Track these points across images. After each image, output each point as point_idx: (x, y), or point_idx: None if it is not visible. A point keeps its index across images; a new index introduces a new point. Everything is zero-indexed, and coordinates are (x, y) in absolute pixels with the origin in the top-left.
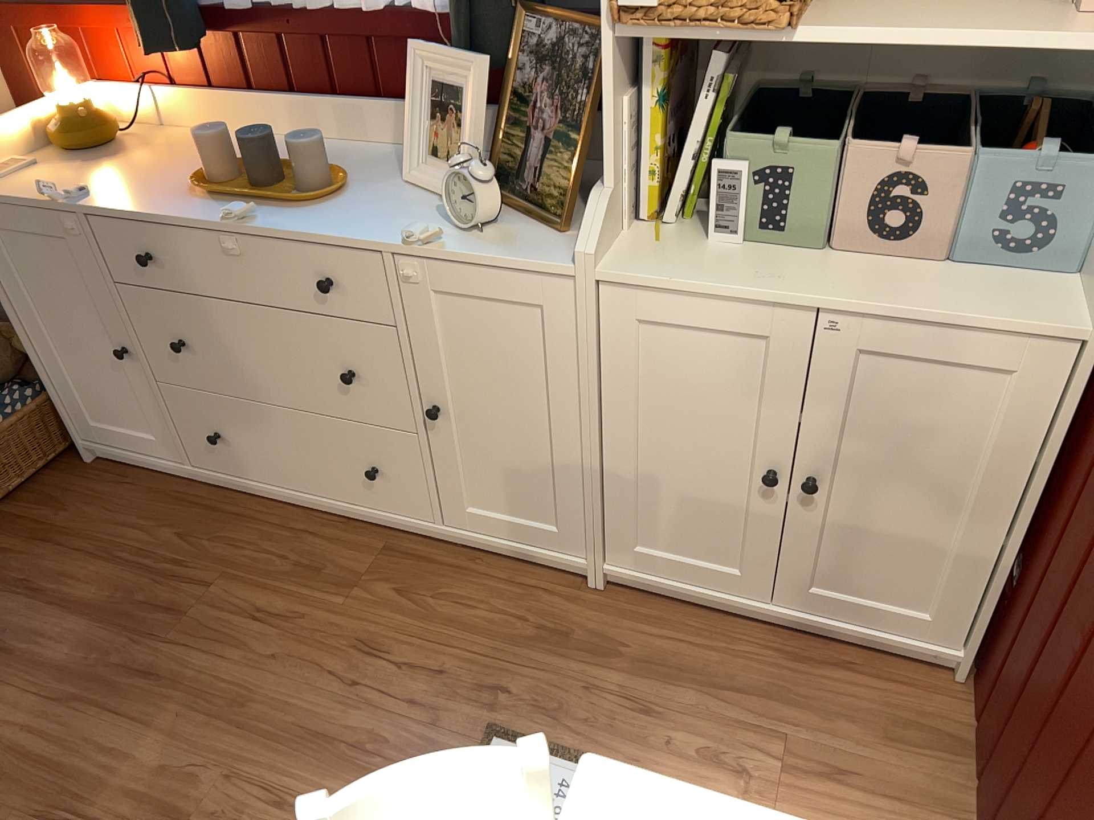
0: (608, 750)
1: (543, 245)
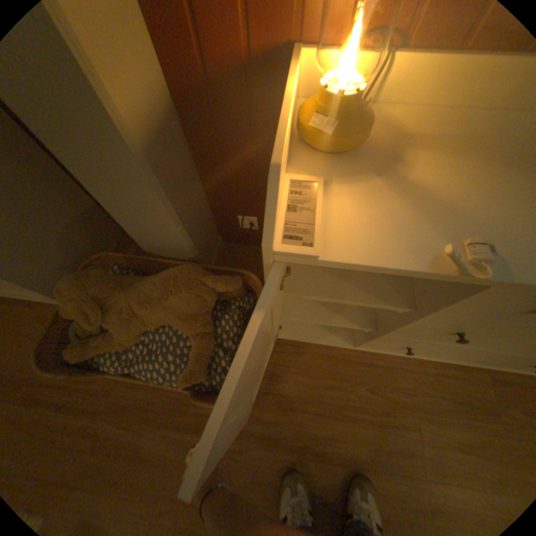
0: None
1: None
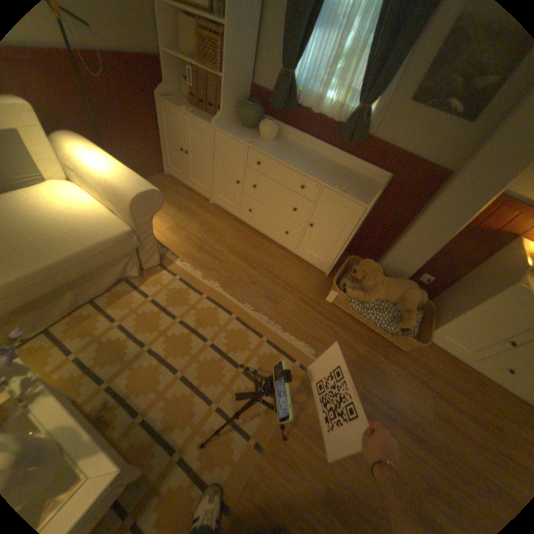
0: None
1: None
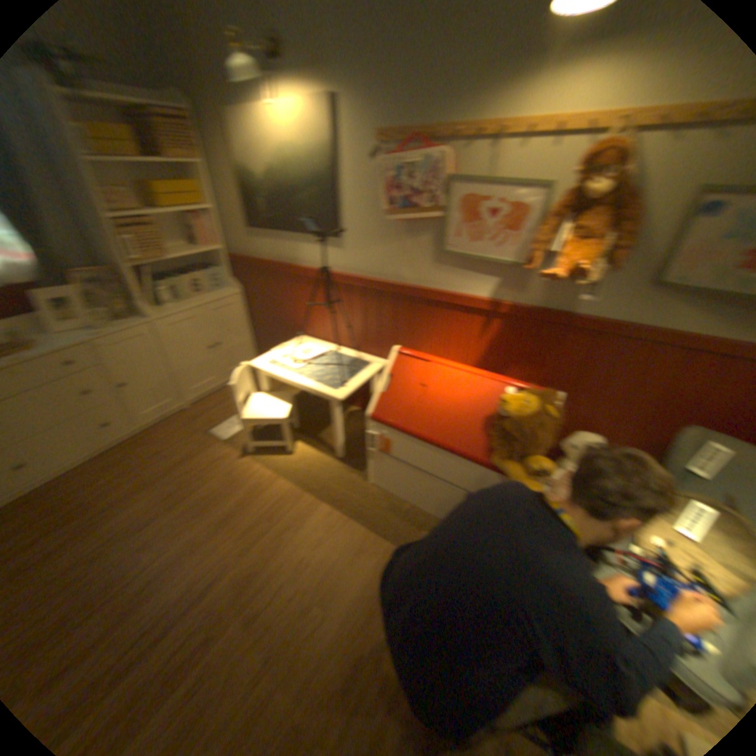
0: (225, 417)
1: (127, 323)
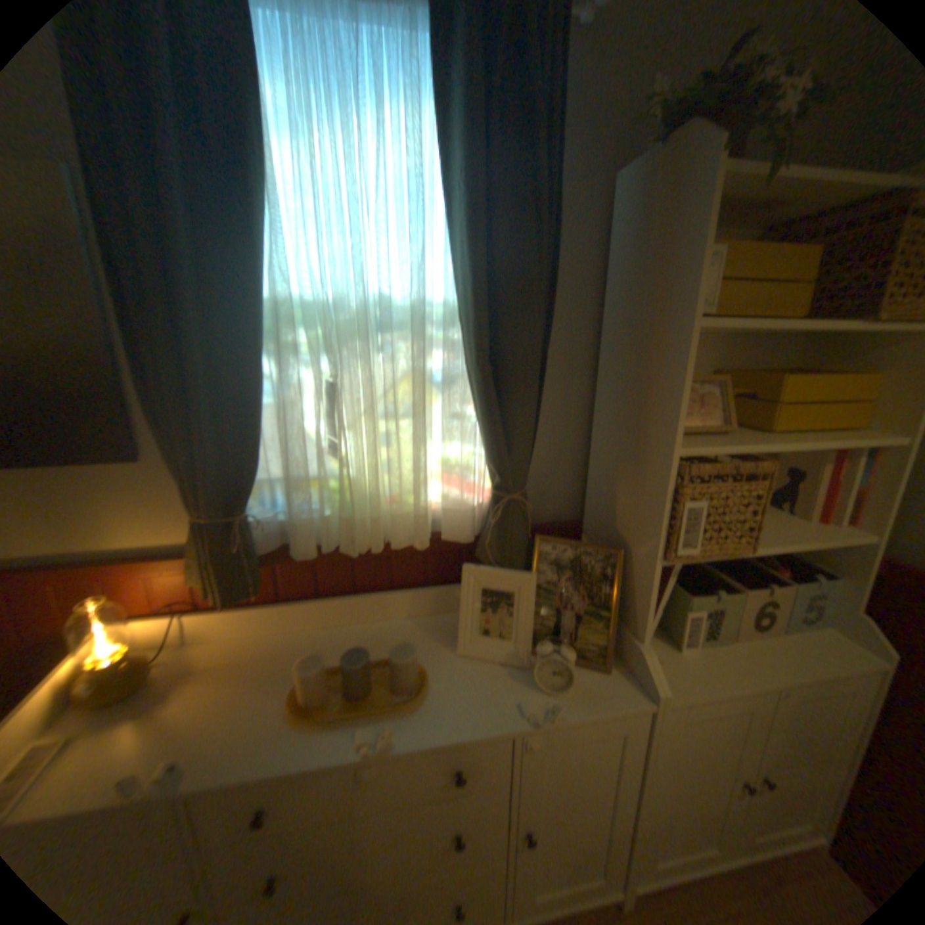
0: None
1: (615, 695)
